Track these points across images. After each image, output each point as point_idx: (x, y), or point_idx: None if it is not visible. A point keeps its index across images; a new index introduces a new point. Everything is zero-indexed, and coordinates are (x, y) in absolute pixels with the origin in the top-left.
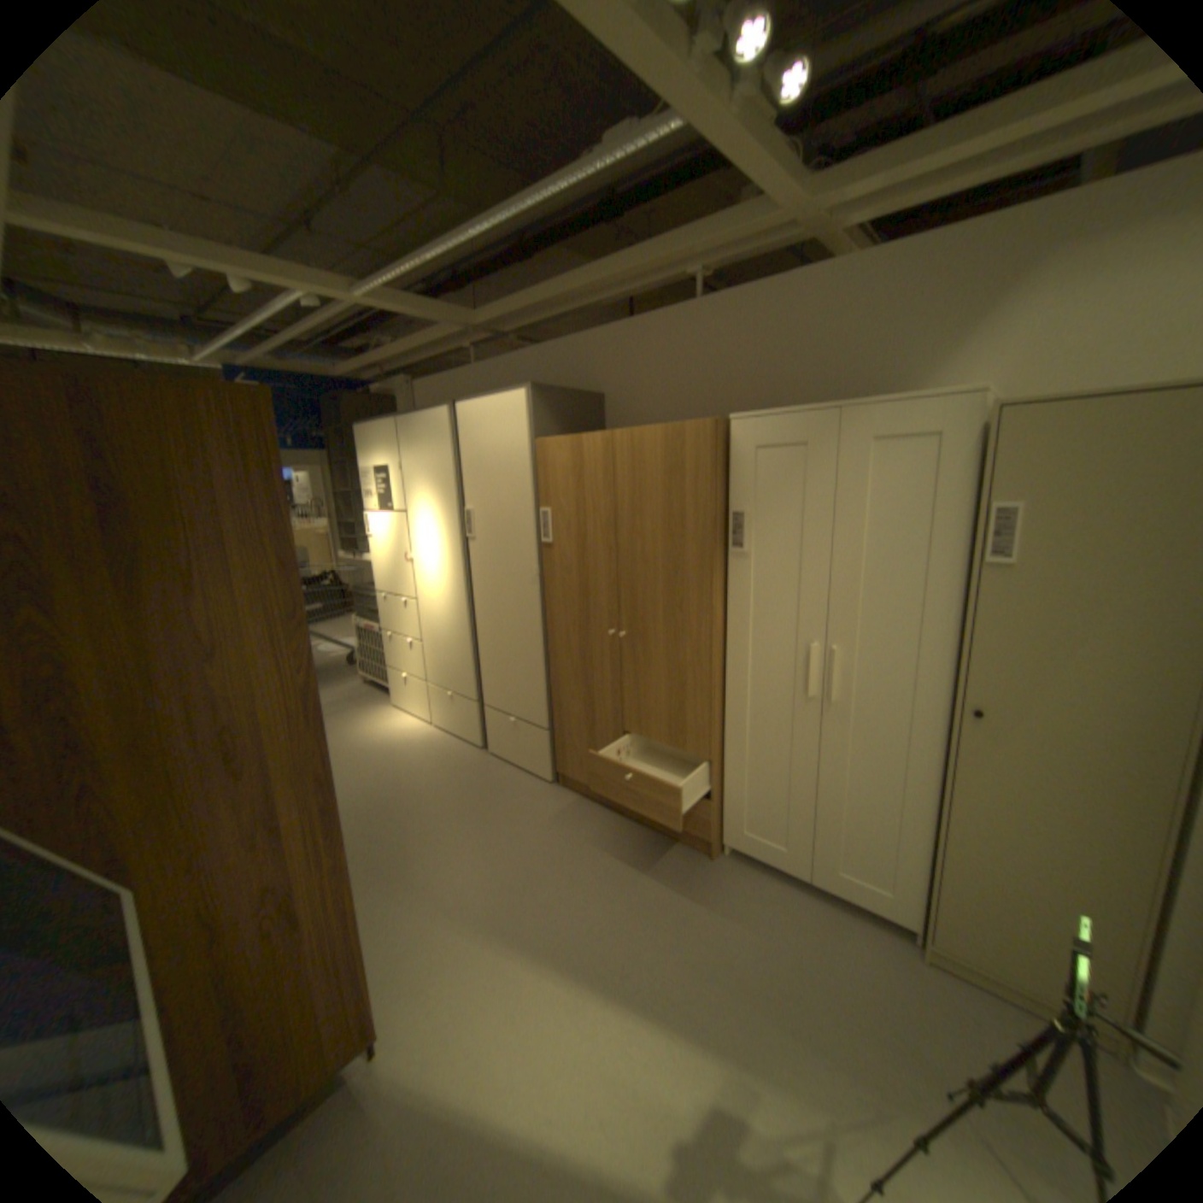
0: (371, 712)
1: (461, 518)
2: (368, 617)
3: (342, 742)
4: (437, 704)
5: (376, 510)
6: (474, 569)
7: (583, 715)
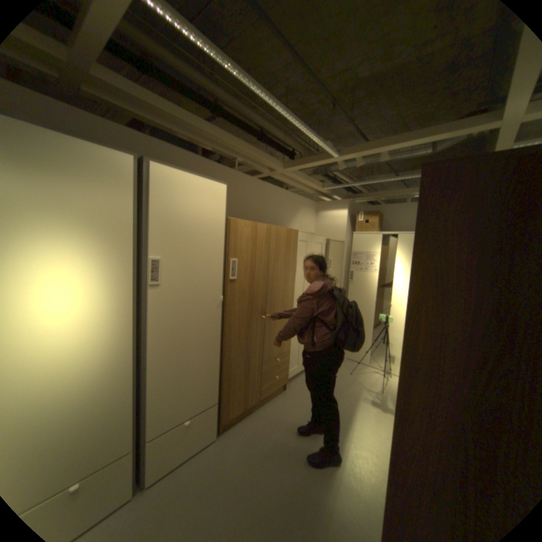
0: None
1: (133, 266)
2: None
3: None
4: None
5: None
6: (144, 313)
7: (242, 372)
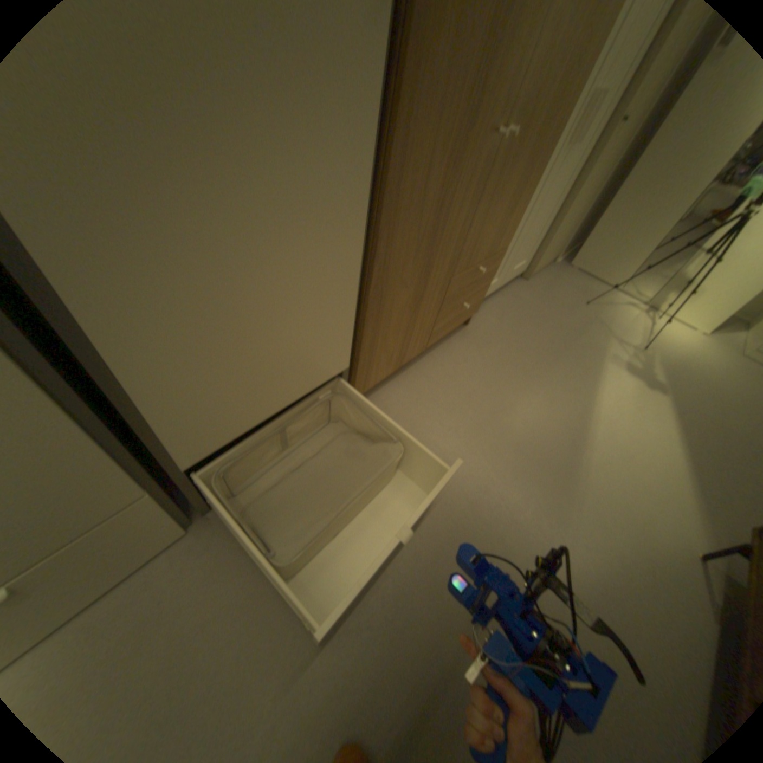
0: None
1: None
2: None
3: None
4: None
5: None
6: None
7: (408, 298)
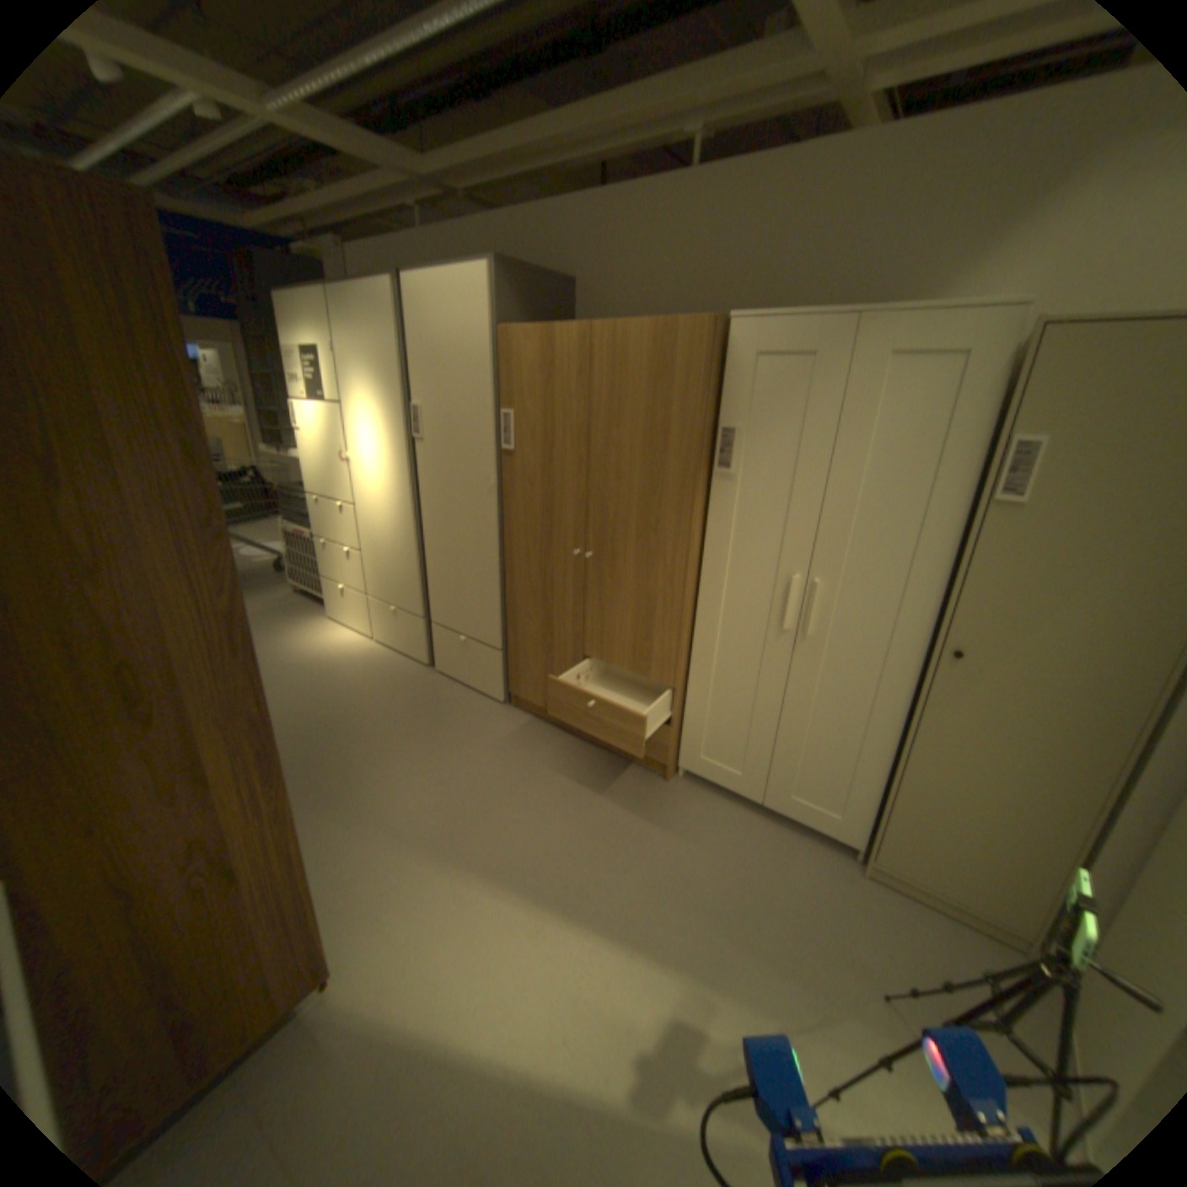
0: (305, 624)
1: (407, 415)
2: (298, 521)
3: (274, 656)
4: (379, 618)
5: (304, 400)
6: (422, 474)
7: (541, 637)
